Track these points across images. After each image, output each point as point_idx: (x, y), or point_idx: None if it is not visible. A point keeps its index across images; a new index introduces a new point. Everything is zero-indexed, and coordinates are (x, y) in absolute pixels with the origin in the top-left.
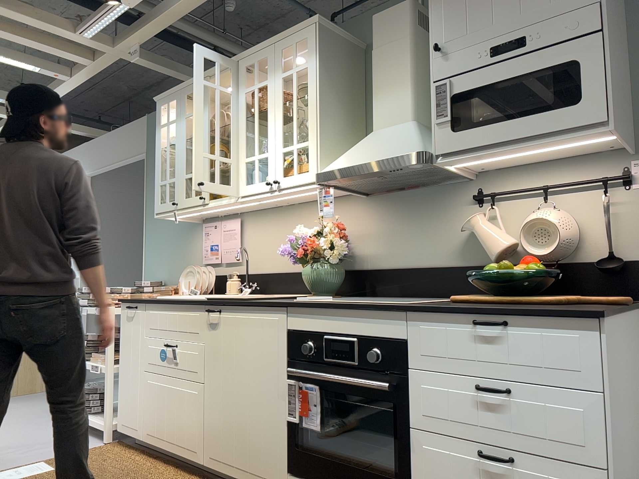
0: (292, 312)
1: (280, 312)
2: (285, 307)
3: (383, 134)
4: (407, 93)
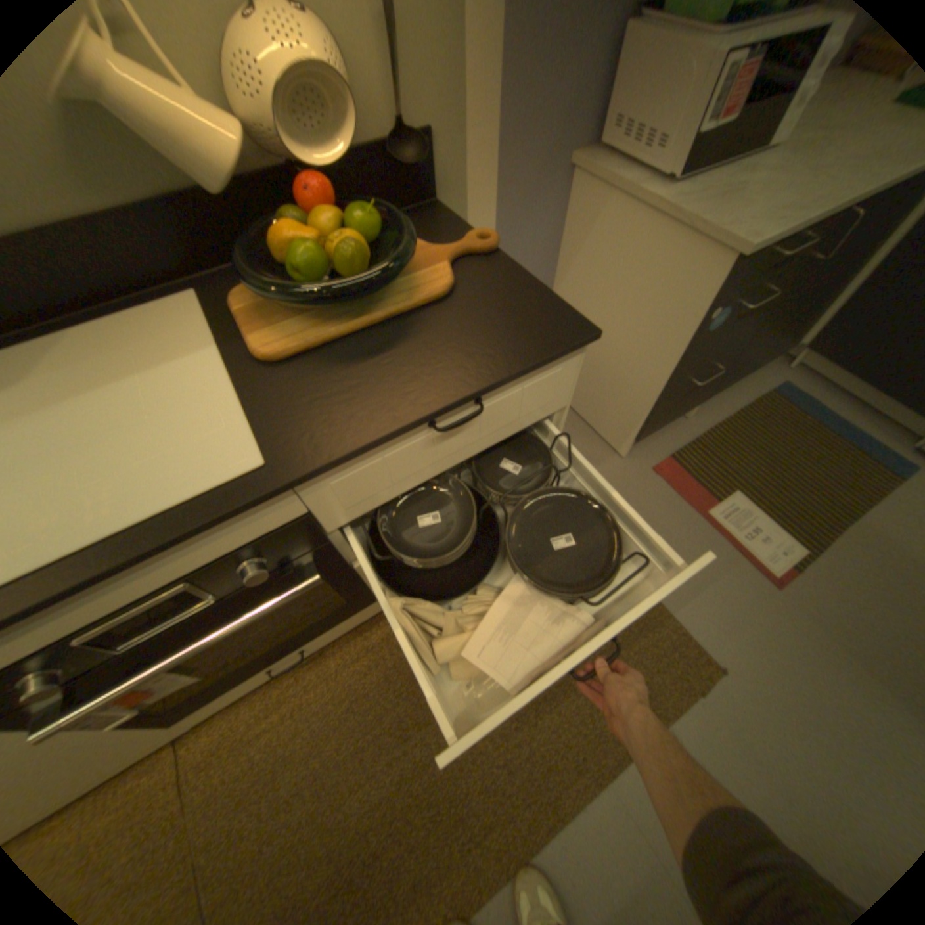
0: None
1: None
2: None
3: None
4: None
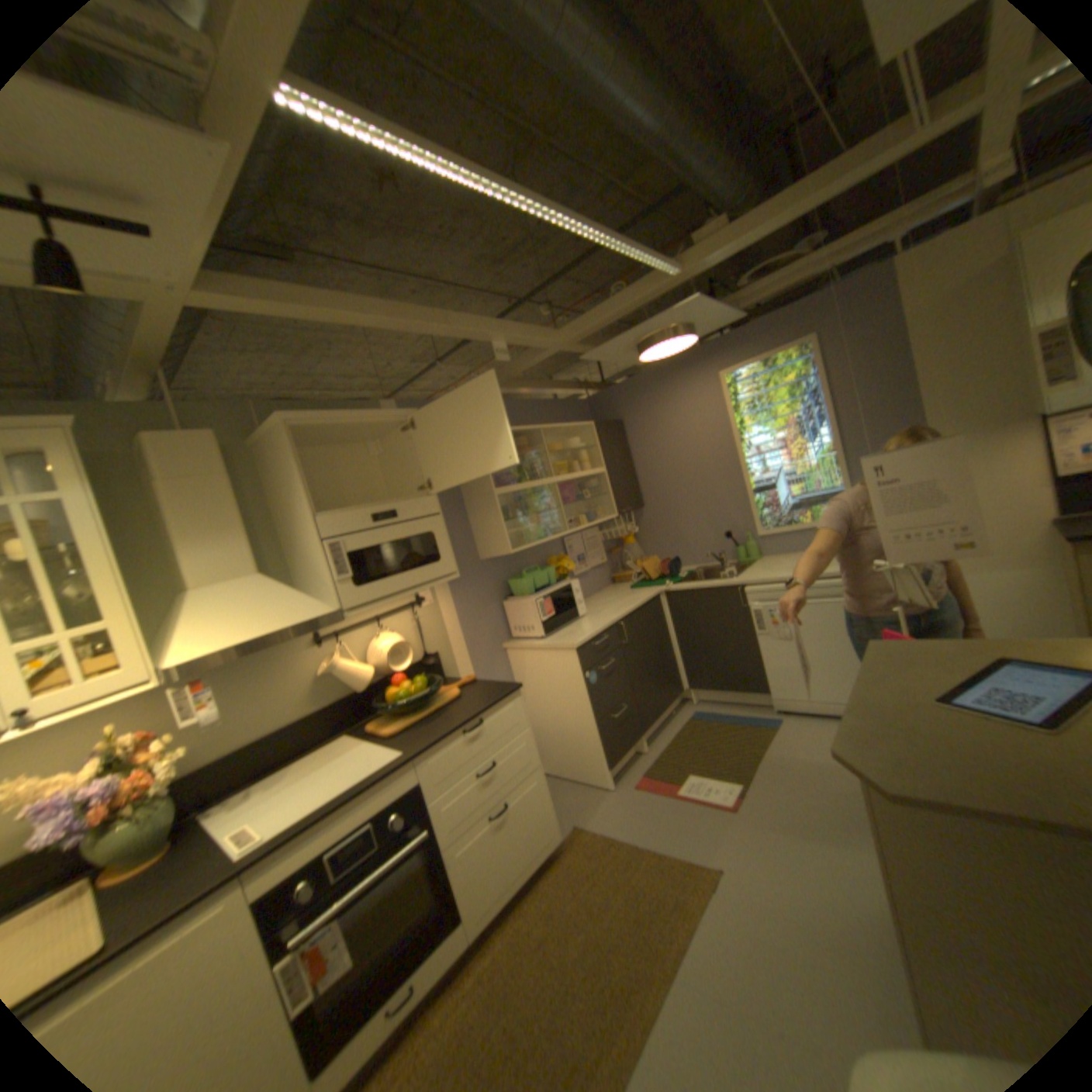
0: (253, 874)
1: (227, 893)
2: (238, 877)
3: (228, 594)
4: (241, 543)
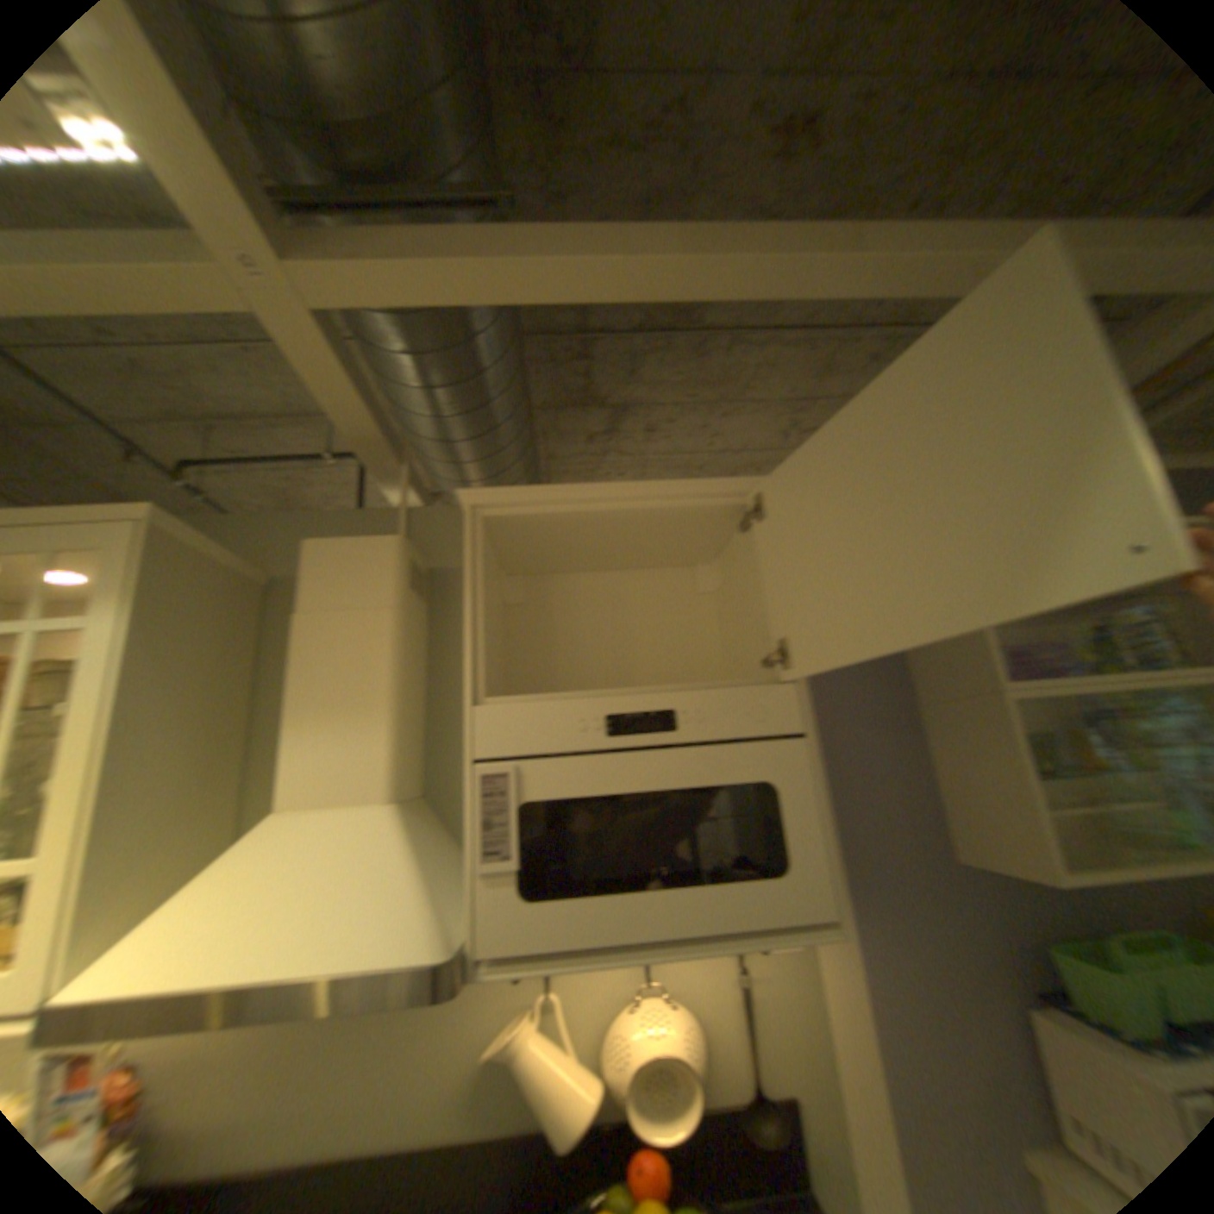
0: None
1: None
2: None
3: (303, 838)
4: (377, 735)
